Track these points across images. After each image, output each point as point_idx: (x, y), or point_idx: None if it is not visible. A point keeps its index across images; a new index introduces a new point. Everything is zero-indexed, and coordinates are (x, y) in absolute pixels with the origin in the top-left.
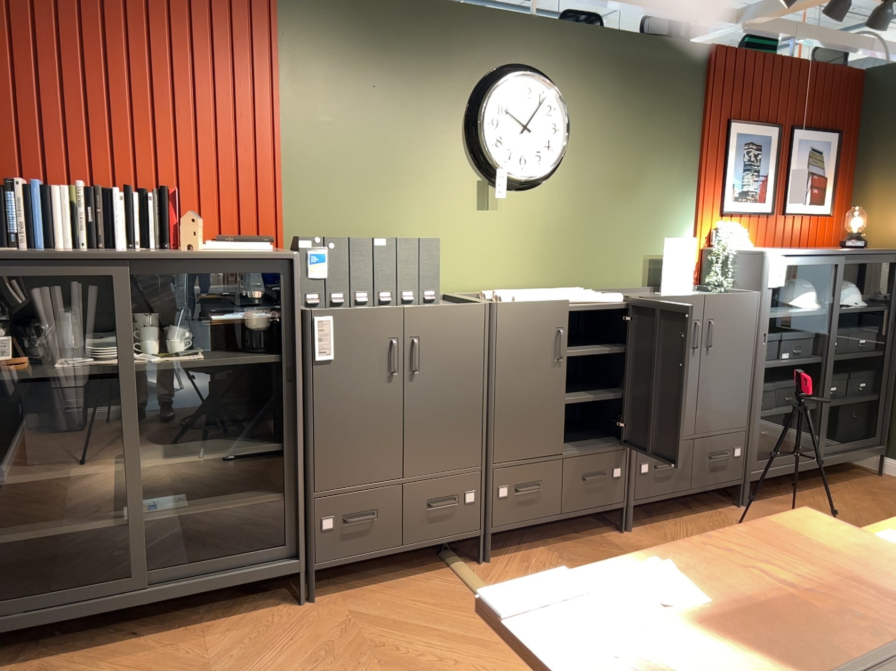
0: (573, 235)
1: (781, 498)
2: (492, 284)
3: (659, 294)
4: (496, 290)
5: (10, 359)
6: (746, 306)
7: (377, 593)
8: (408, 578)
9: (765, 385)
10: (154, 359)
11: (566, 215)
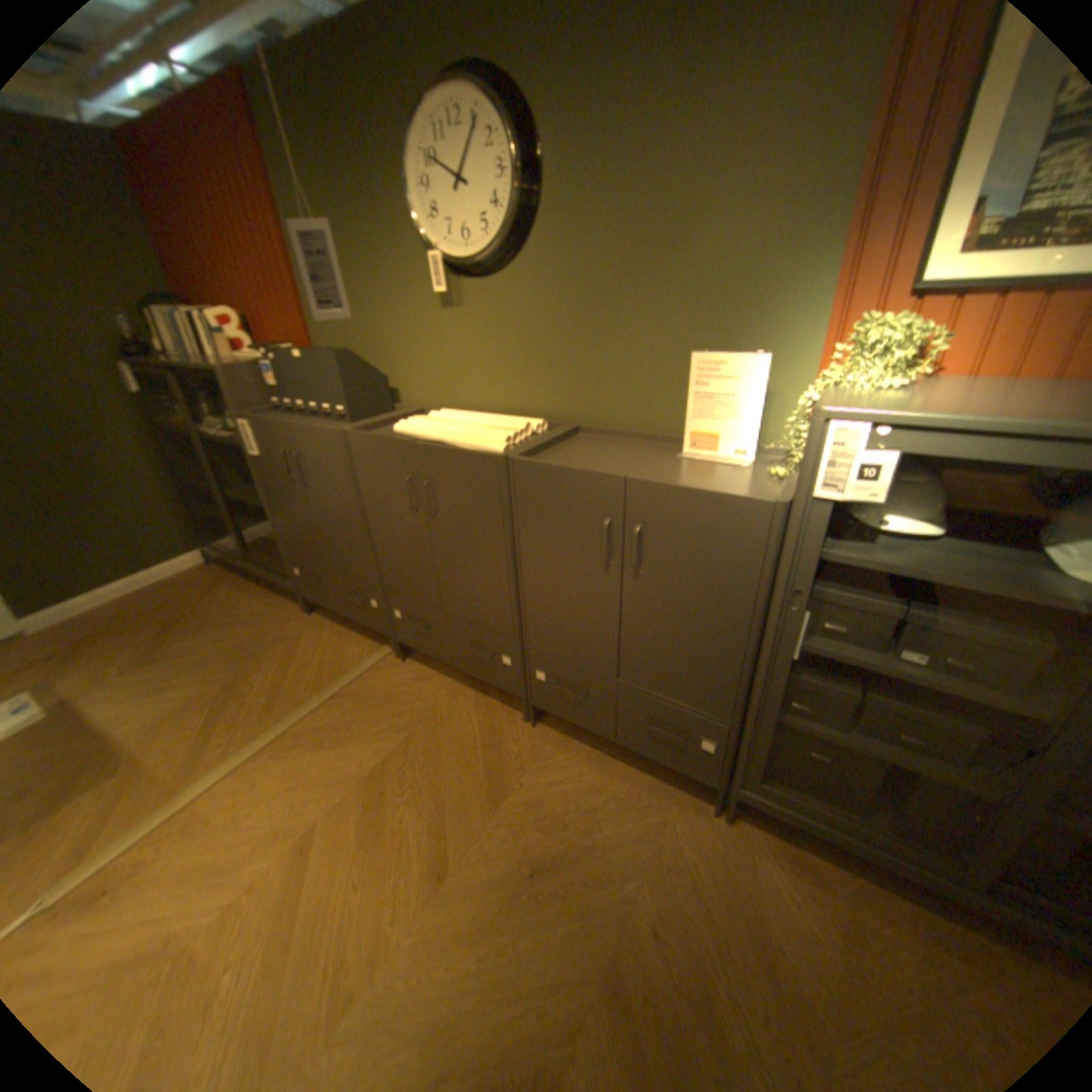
0: (560, 341)
1: (819, 867)
2: (468, 403)
3: (668, 455)
4: (473, 409)
5: (187, 419)
6: (733, 521)
7: (329, 634)
8: (358, 637)
9: (827, 684)
10: (214, 433)
11: (547, 311)
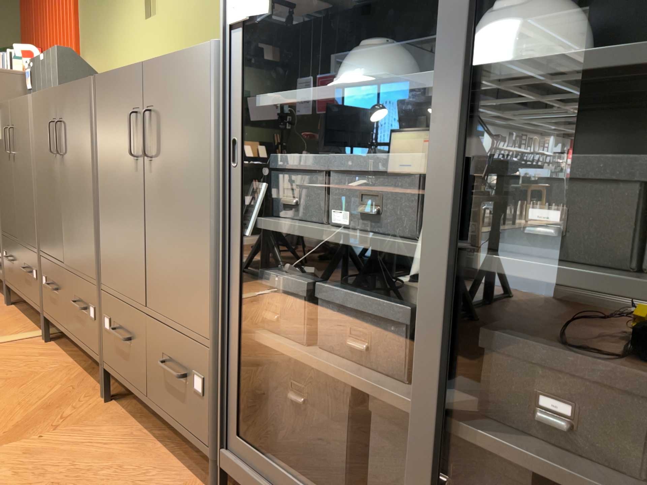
0: (205, 25)
1: None
2: None
3: None
4: None
5: None
6: (192, 75)
7: (10, 317)
8: (31, 323)
9: (289, 278)
10: None
11: (198, 2)
